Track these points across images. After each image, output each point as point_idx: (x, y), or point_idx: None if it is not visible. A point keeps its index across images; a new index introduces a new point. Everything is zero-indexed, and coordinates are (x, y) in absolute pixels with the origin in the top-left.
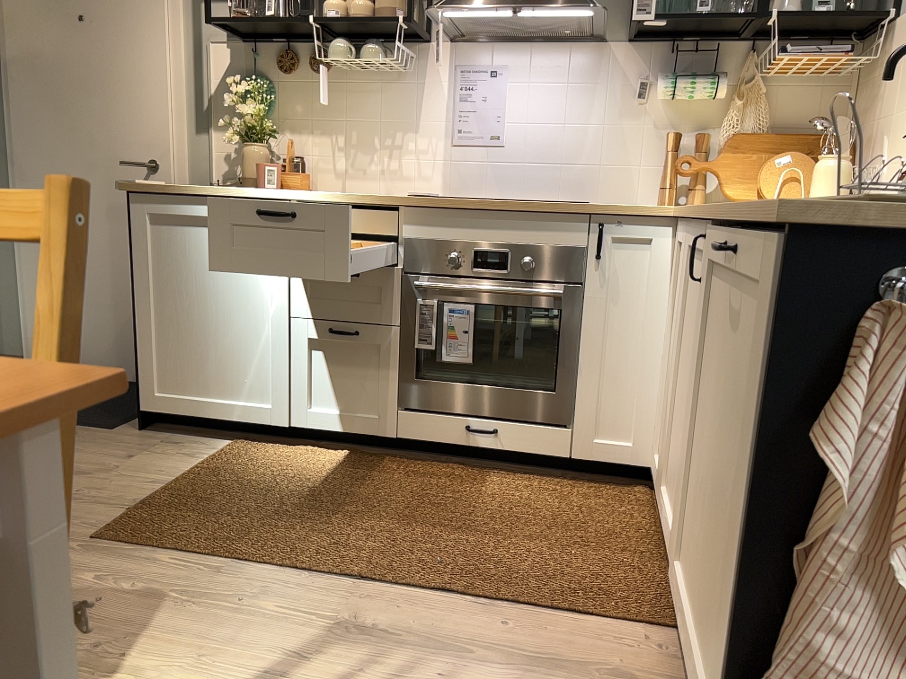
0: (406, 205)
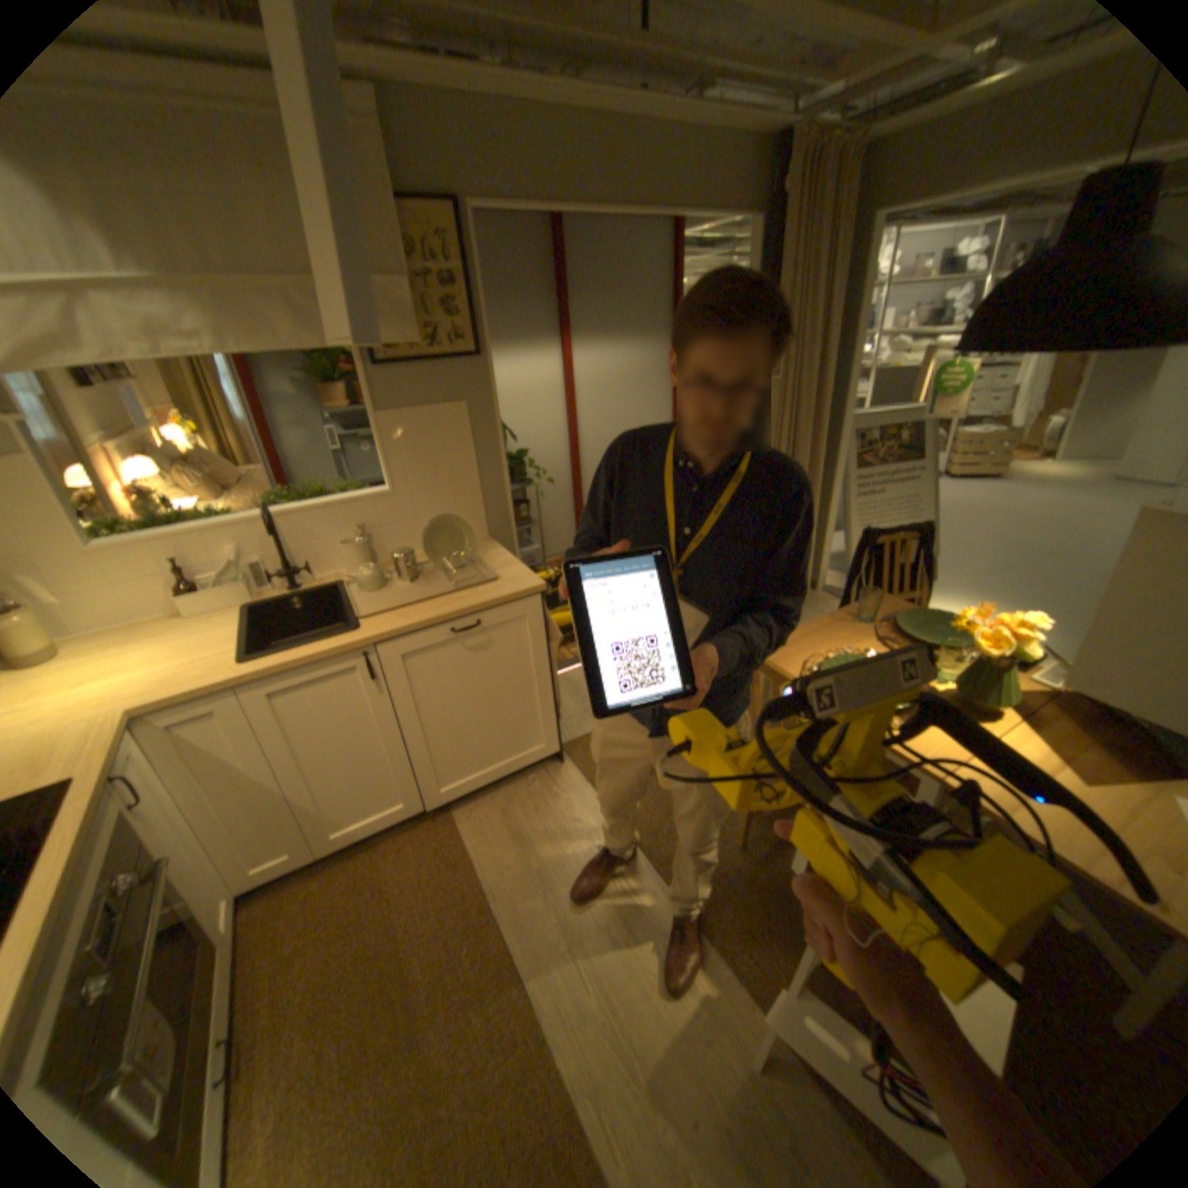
0: None
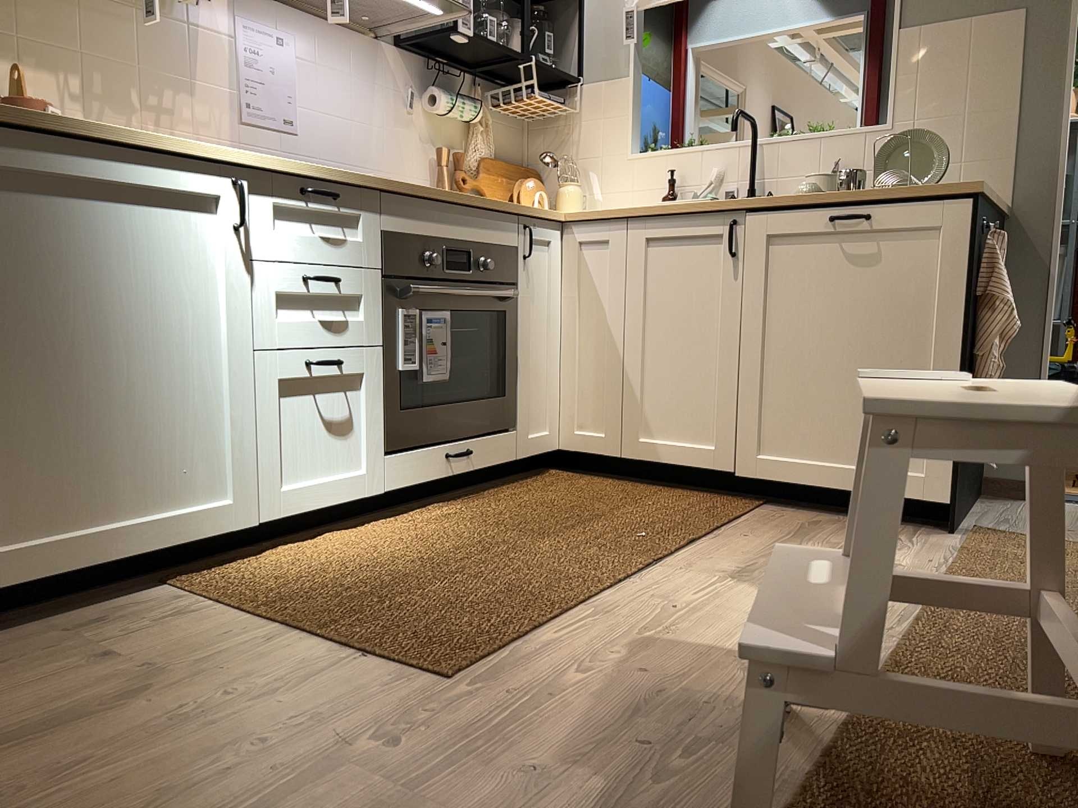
0: (387, 190)
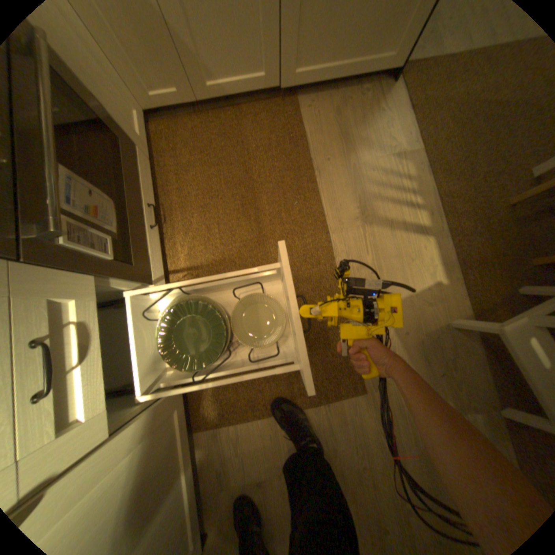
0: None
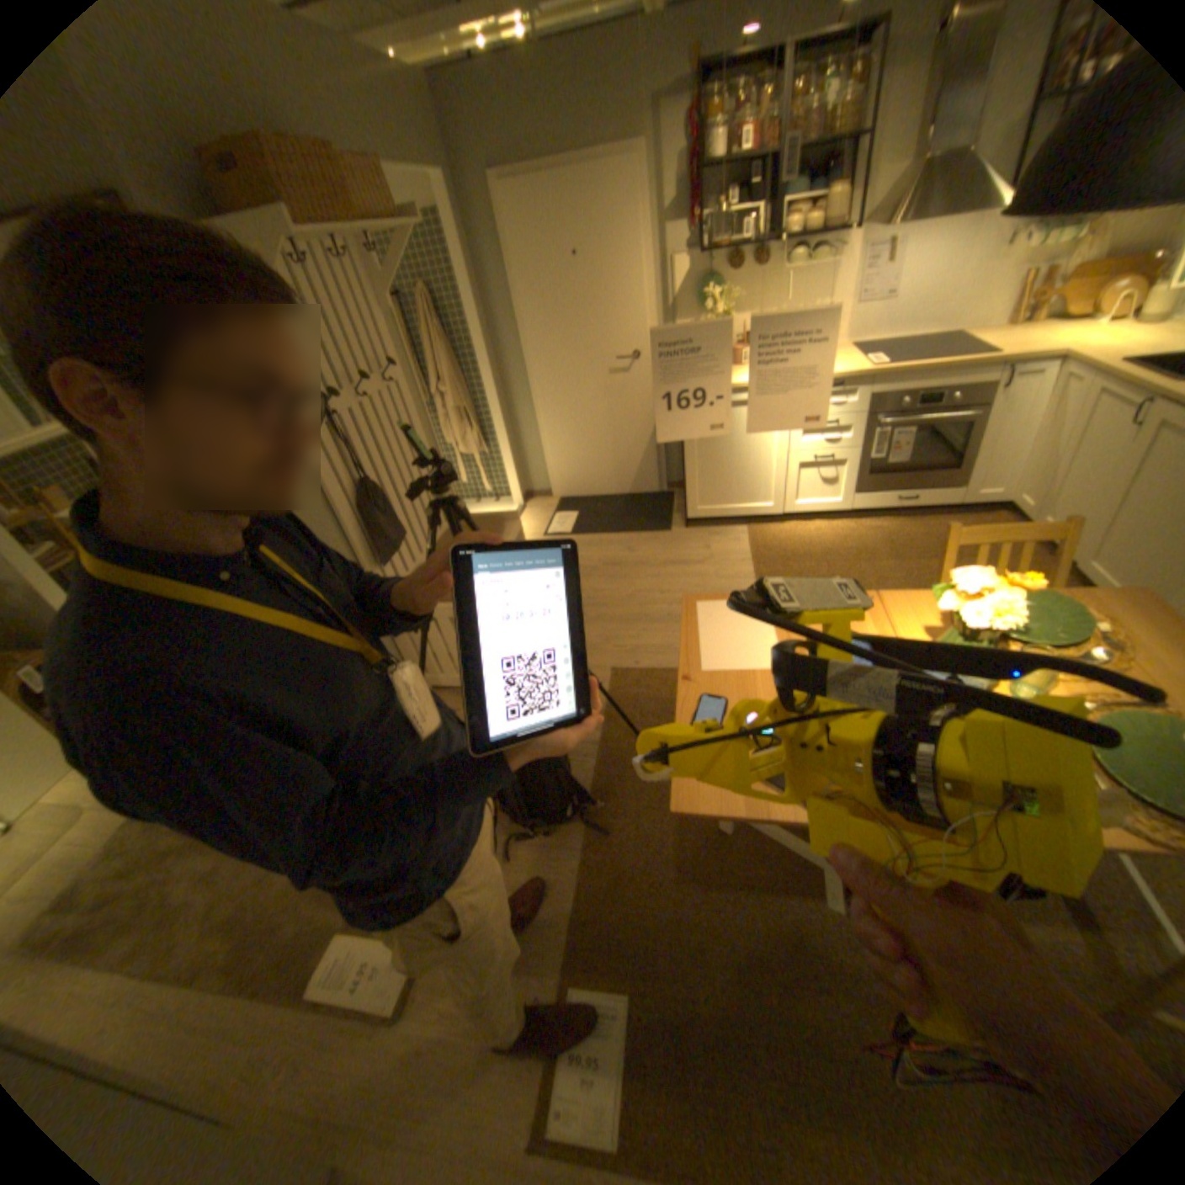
0: (878, 374)
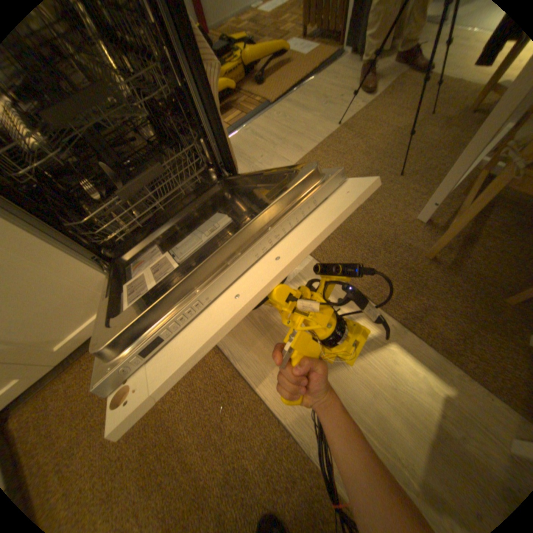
0: None
